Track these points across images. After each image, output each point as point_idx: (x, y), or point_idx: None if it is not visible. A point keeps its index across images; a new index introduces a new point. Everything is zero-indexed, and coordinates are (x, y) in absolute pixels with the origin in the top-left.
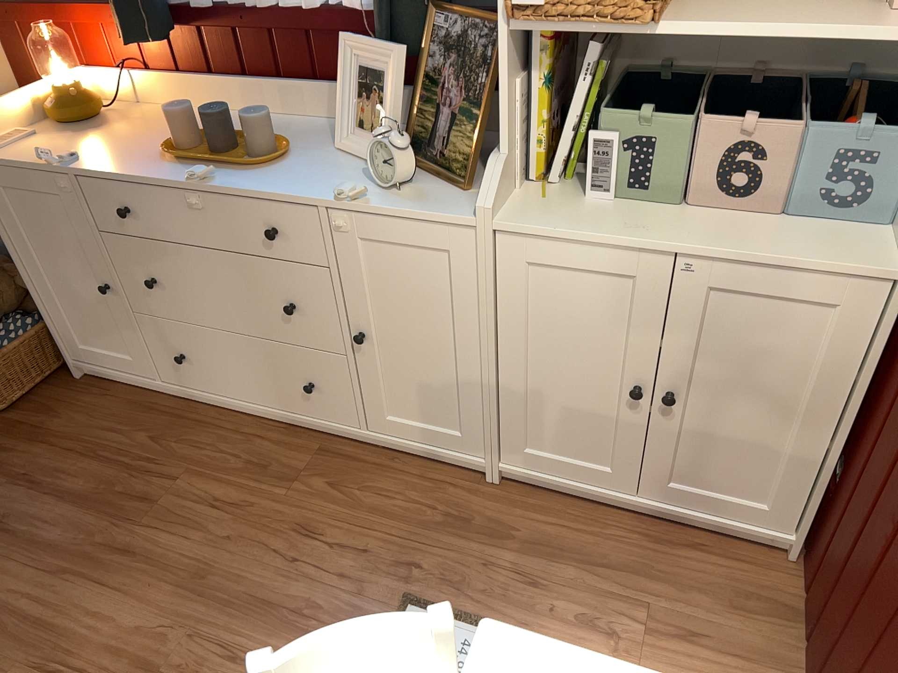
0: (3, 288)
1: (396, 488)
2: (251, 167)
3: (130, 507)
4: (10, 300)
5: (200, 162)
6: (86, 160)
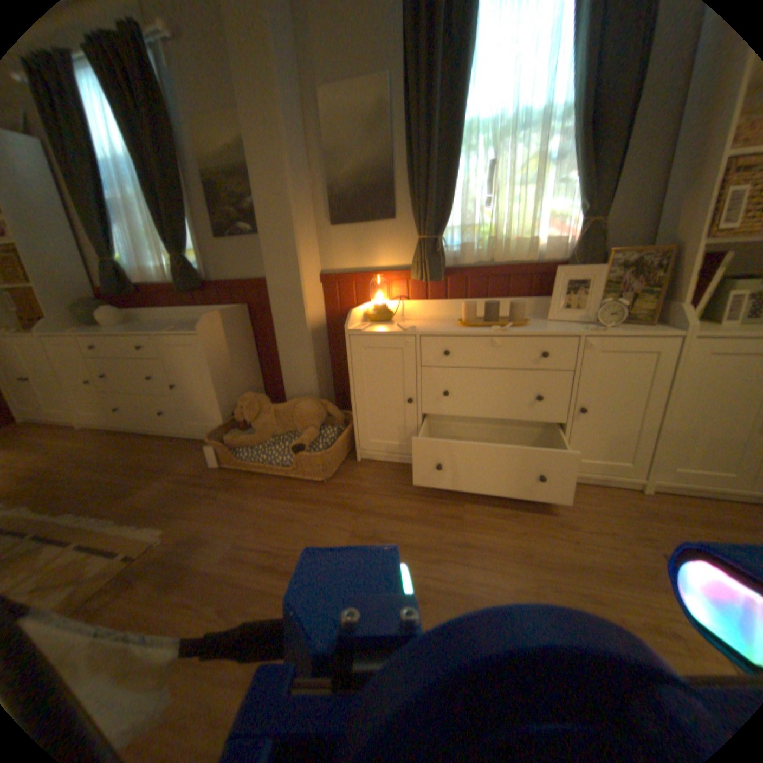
0: (316, 410)
1: (596, 503)
2: (518, 324)
3: (445, 525)
4: (319, 417)
5: (484, 324)
6: (414, 327)
